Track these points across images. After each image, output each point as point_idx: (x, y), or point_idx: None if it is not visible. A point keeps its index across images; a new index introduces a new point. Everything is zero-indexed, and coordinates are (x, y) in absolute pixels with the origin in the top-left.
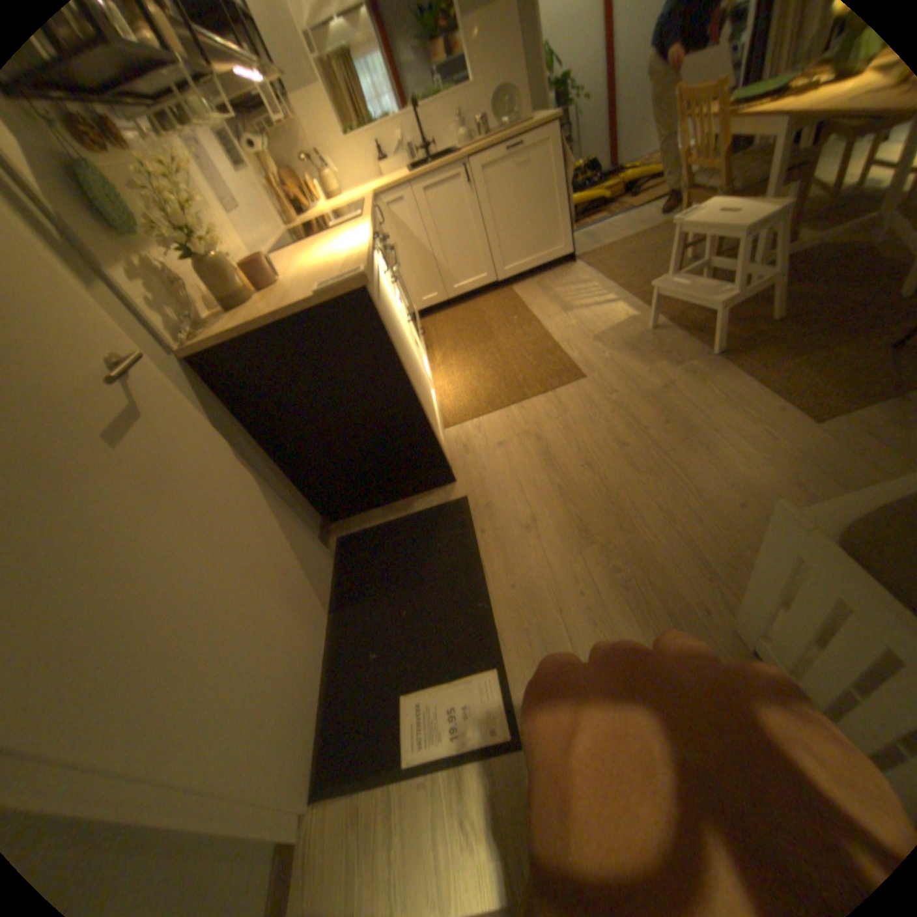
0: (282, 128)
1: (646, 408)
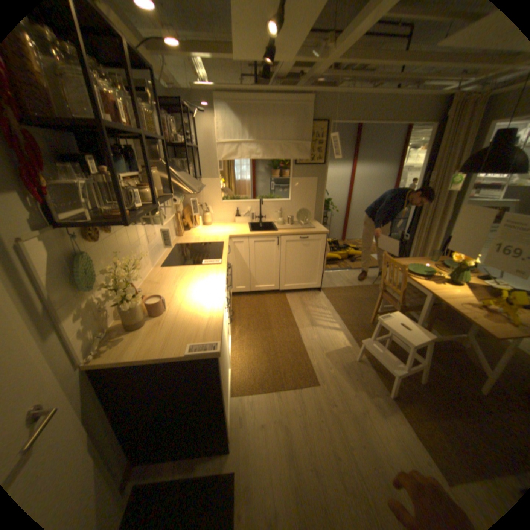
0: None
1: (352, 430)
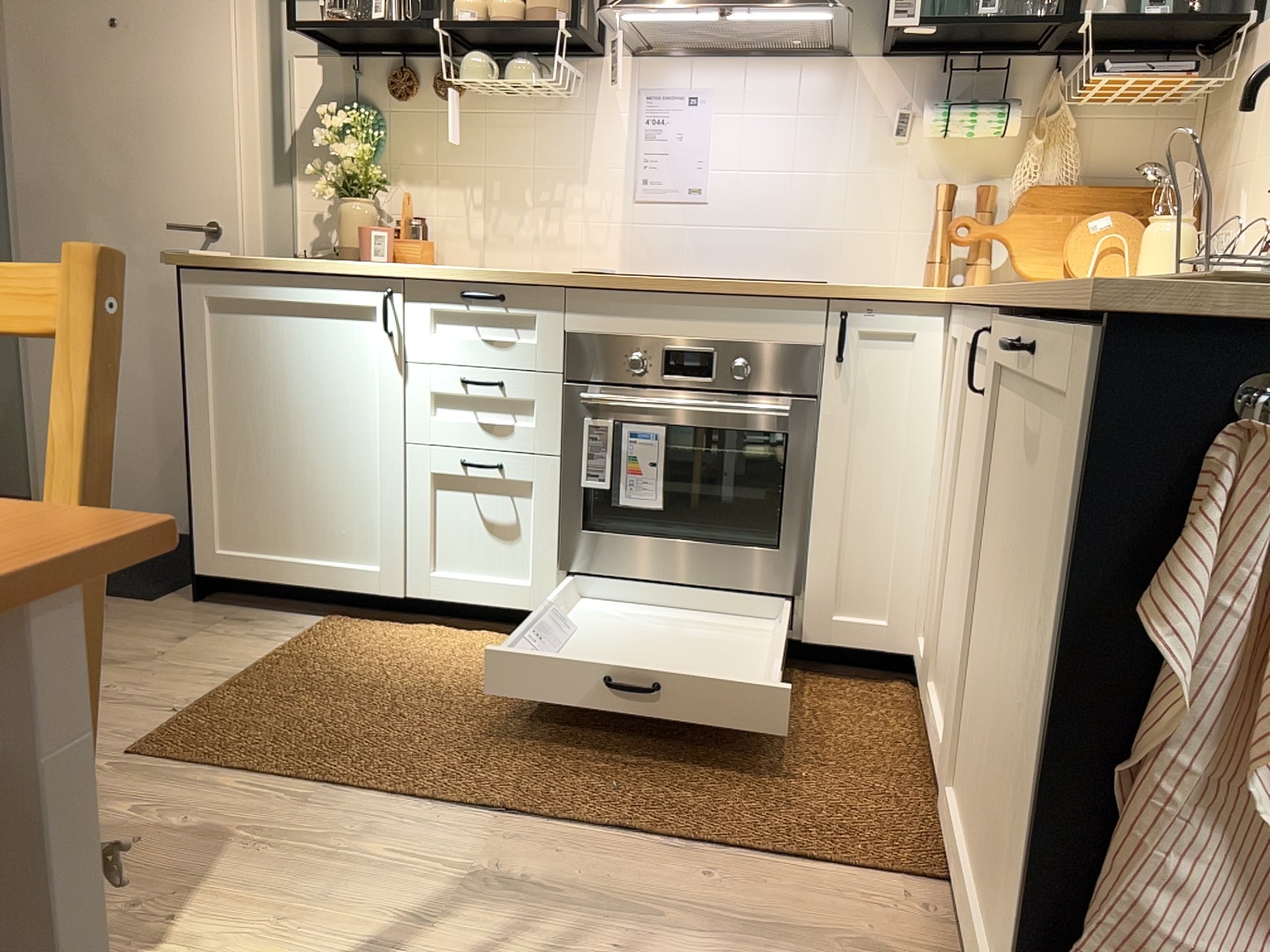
0: (1219, 109)
1: None
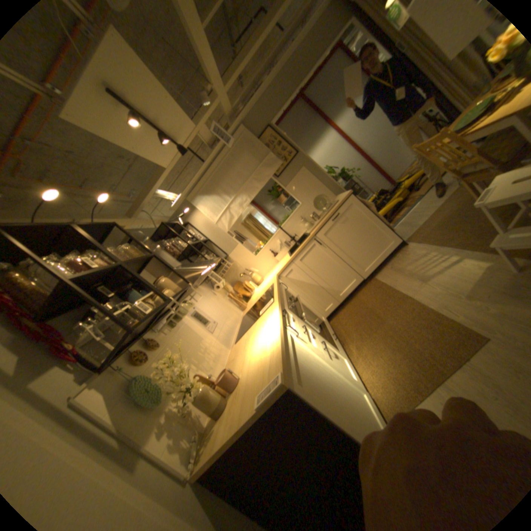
0: (231, 267)
1: None
